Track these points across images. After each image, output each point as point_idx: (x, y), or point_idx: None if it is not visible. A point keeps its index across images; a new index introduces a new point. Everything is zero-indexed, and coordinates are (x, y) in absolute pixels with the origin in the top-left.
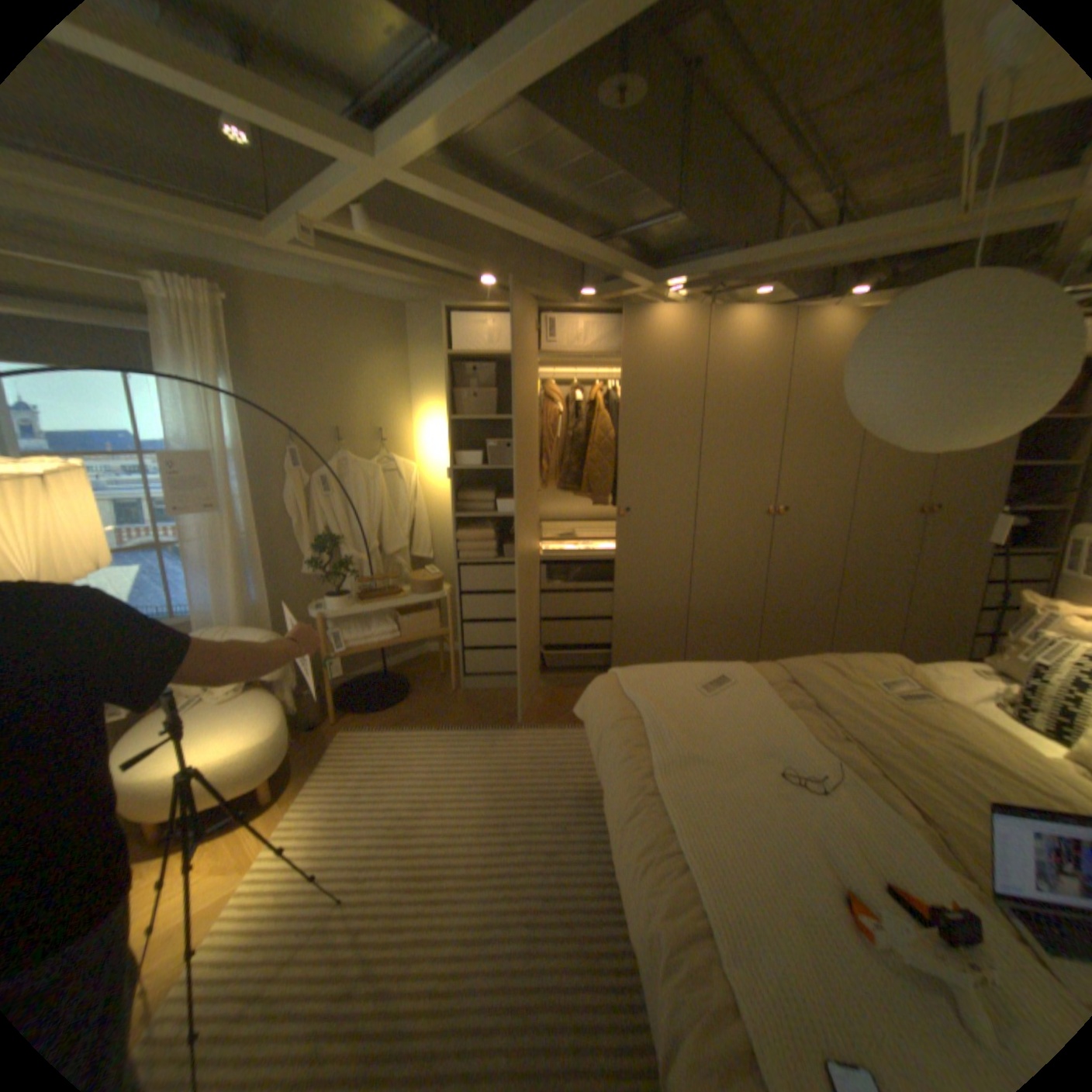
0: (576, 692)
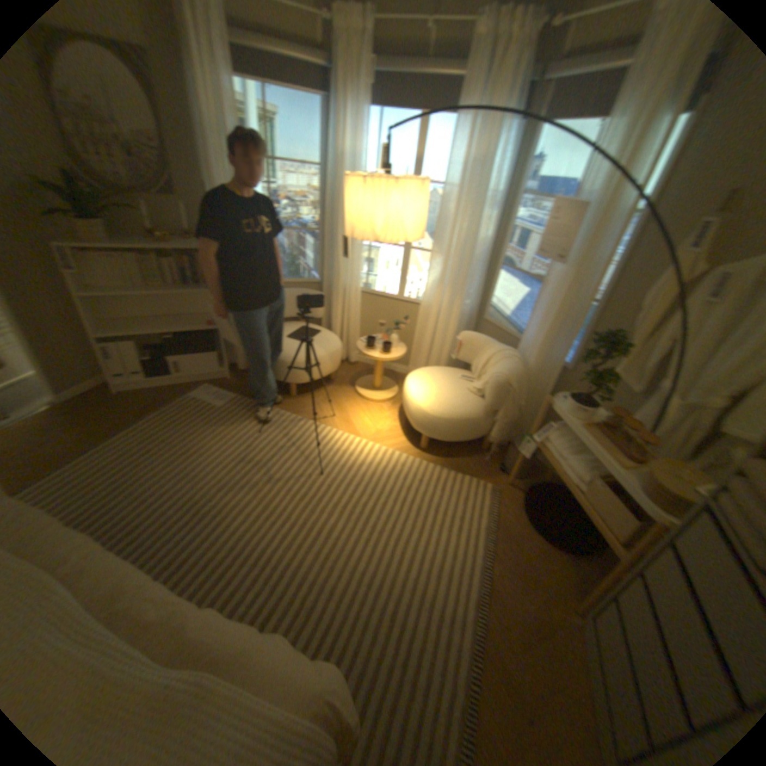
0: None
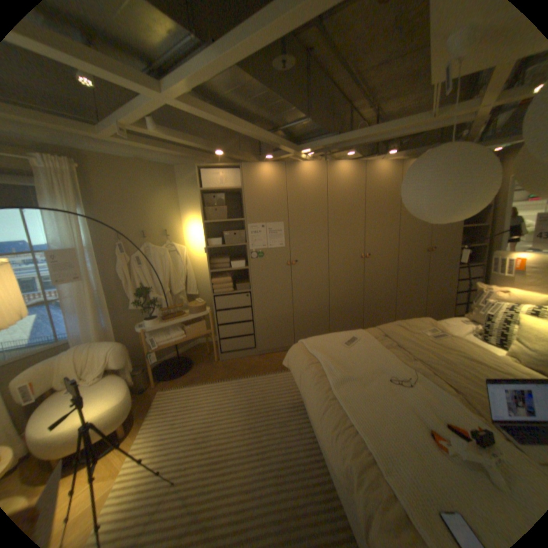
0: (278, 354)
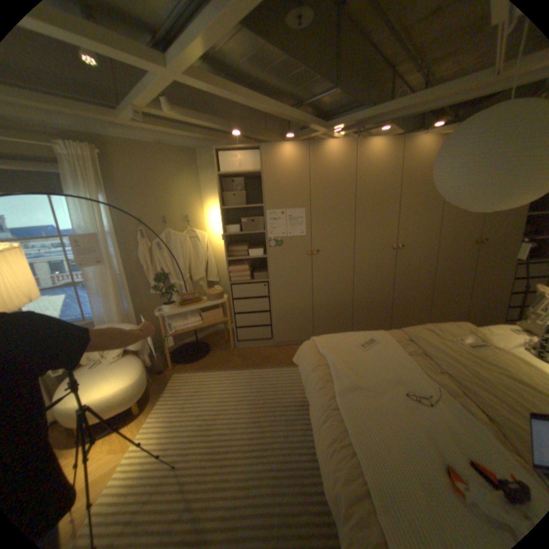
0: (295, 347)
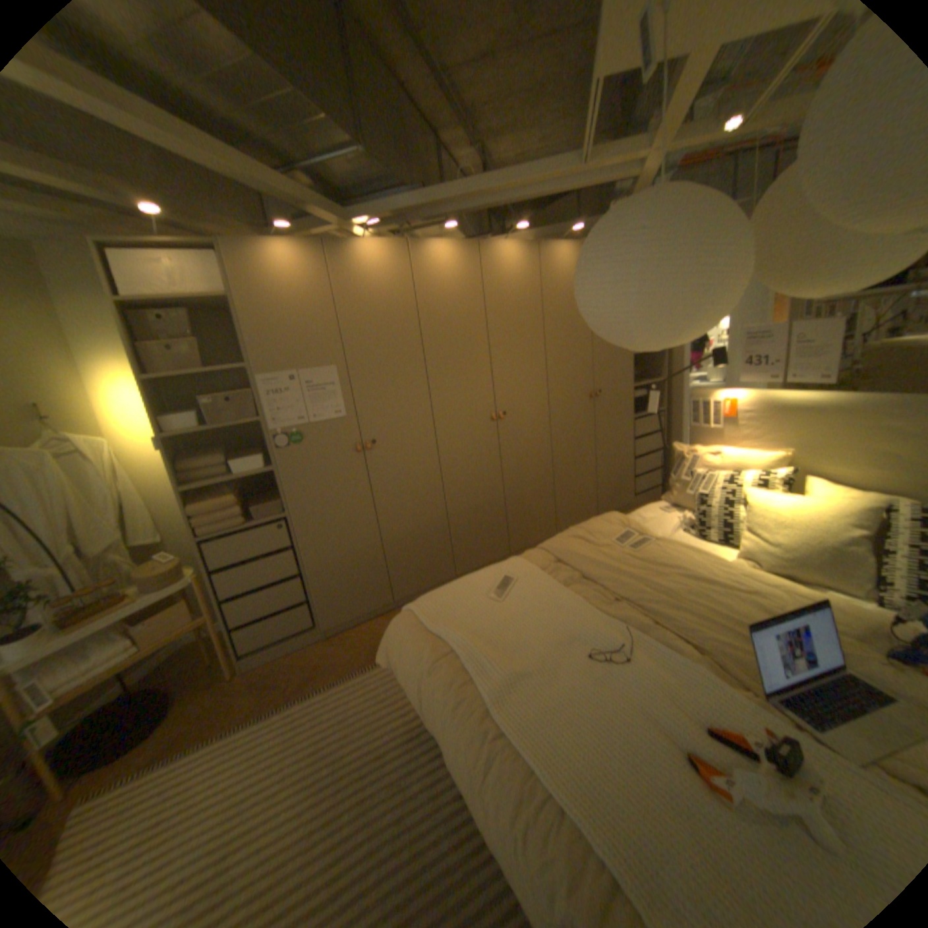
0: (365, 627)
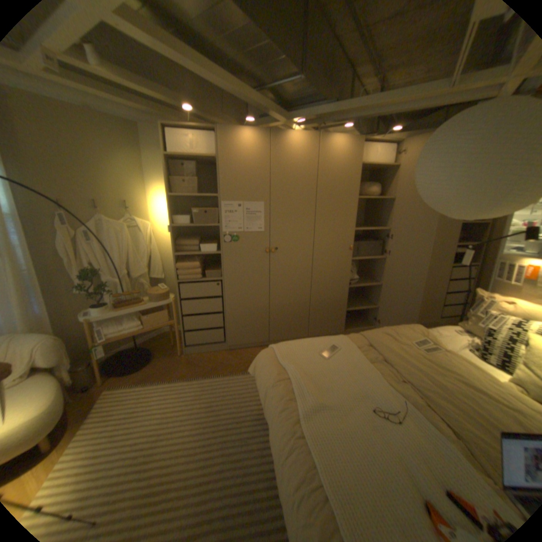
0: (250, 350)
